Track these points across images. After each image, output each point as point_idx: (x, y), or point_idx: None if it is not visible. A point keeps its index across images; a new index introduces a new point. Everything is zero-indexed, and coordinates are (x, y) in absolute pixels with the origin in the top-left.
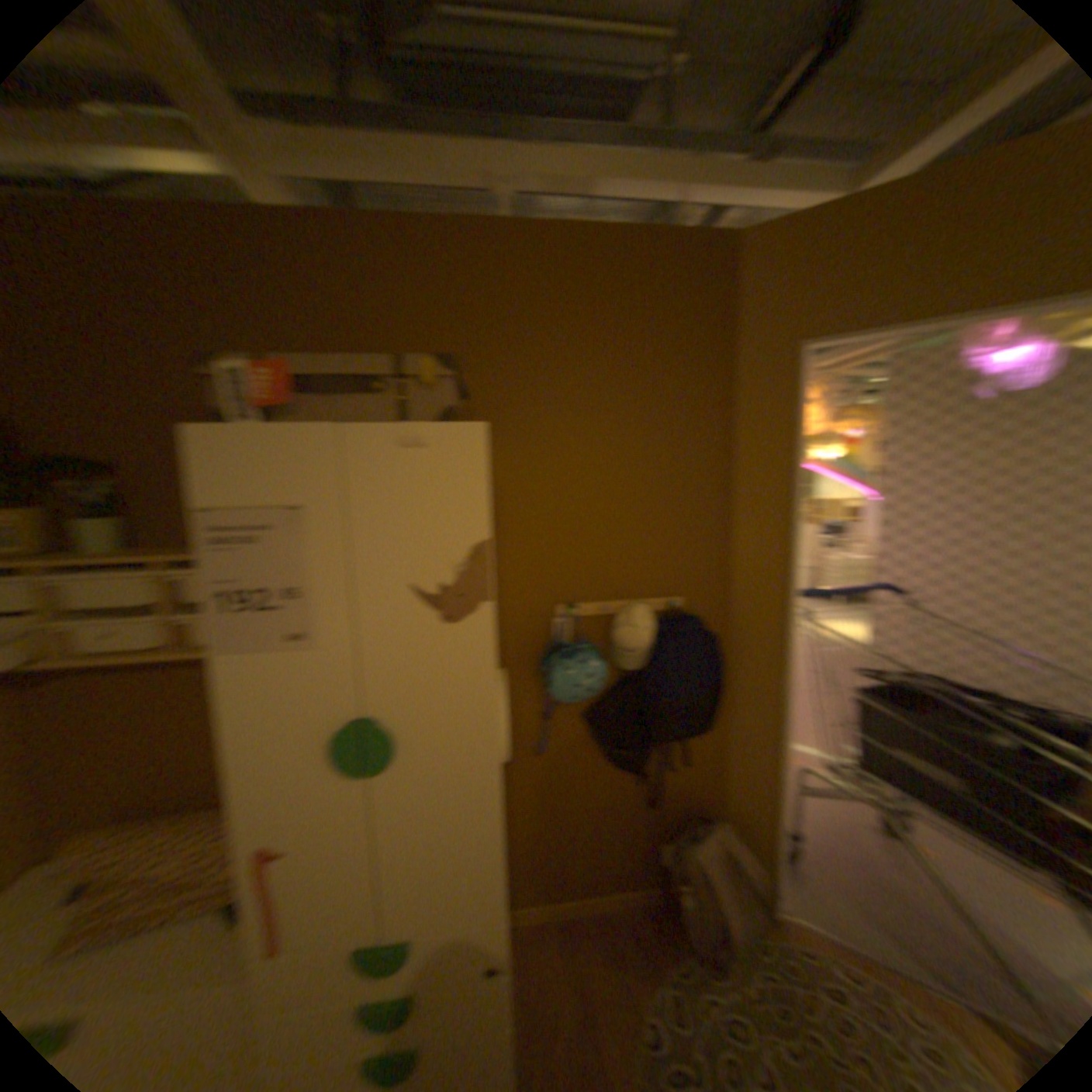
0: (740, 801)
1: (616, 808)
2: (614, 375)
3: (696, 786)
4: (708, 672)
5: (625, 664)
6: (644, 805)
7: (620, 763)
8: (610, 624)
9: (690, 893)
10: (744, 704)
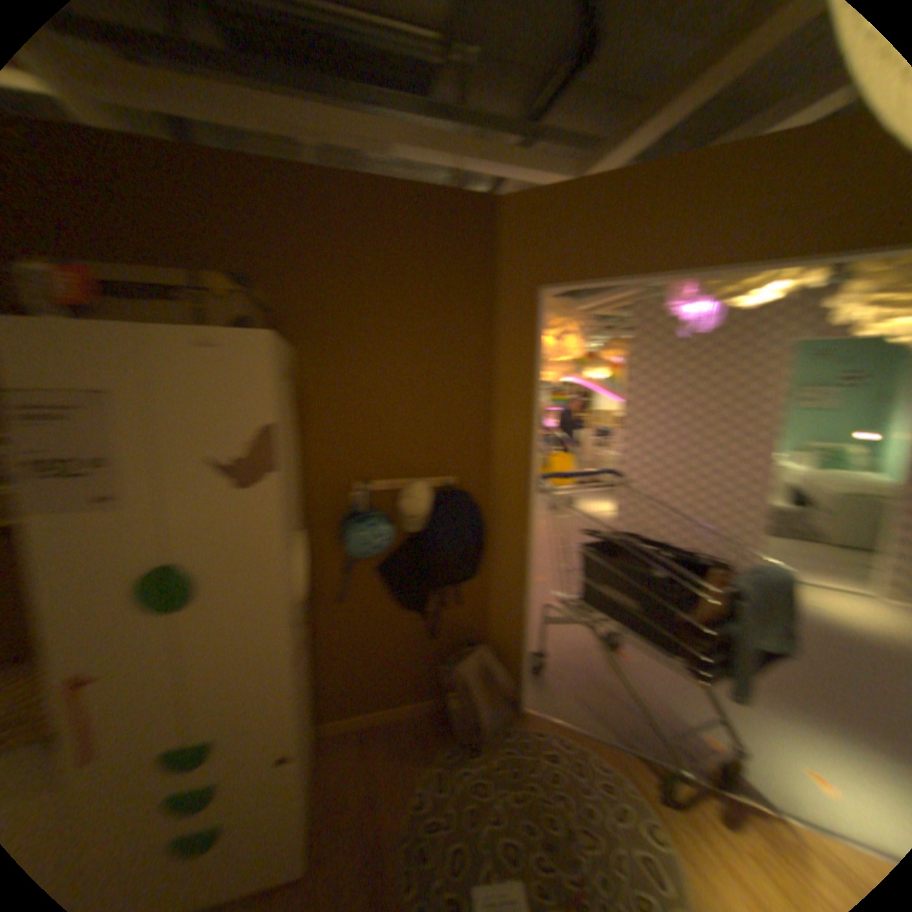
0: (495, 629)
1: (402, 640)
2: (398, 301)
3: (464, 620)
4: (470, 533)
5: (408, 529)
6: (424, 637)
7: (404, 605)
8: (395, 497)
9: (452, 697)
10: (499, 557)
